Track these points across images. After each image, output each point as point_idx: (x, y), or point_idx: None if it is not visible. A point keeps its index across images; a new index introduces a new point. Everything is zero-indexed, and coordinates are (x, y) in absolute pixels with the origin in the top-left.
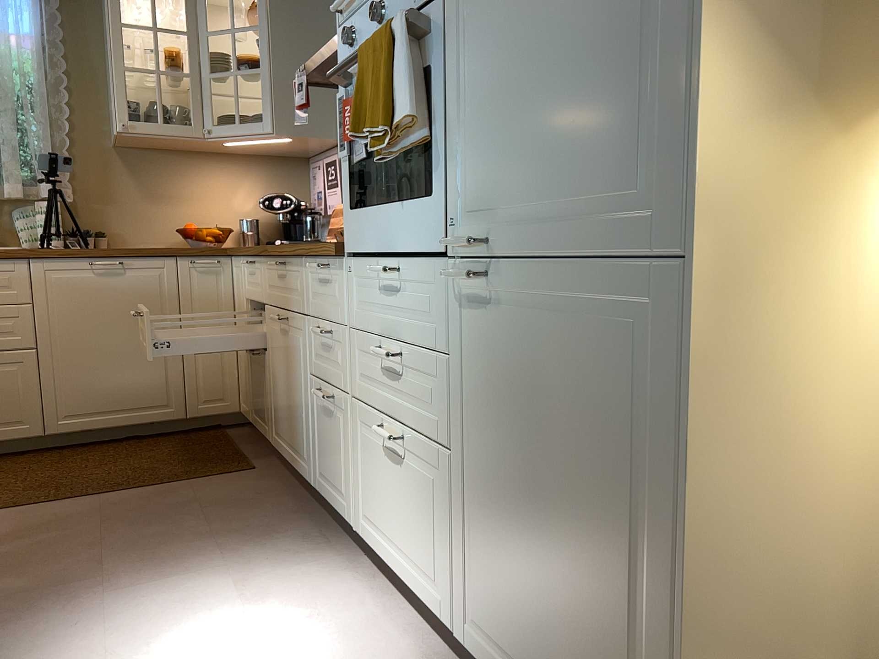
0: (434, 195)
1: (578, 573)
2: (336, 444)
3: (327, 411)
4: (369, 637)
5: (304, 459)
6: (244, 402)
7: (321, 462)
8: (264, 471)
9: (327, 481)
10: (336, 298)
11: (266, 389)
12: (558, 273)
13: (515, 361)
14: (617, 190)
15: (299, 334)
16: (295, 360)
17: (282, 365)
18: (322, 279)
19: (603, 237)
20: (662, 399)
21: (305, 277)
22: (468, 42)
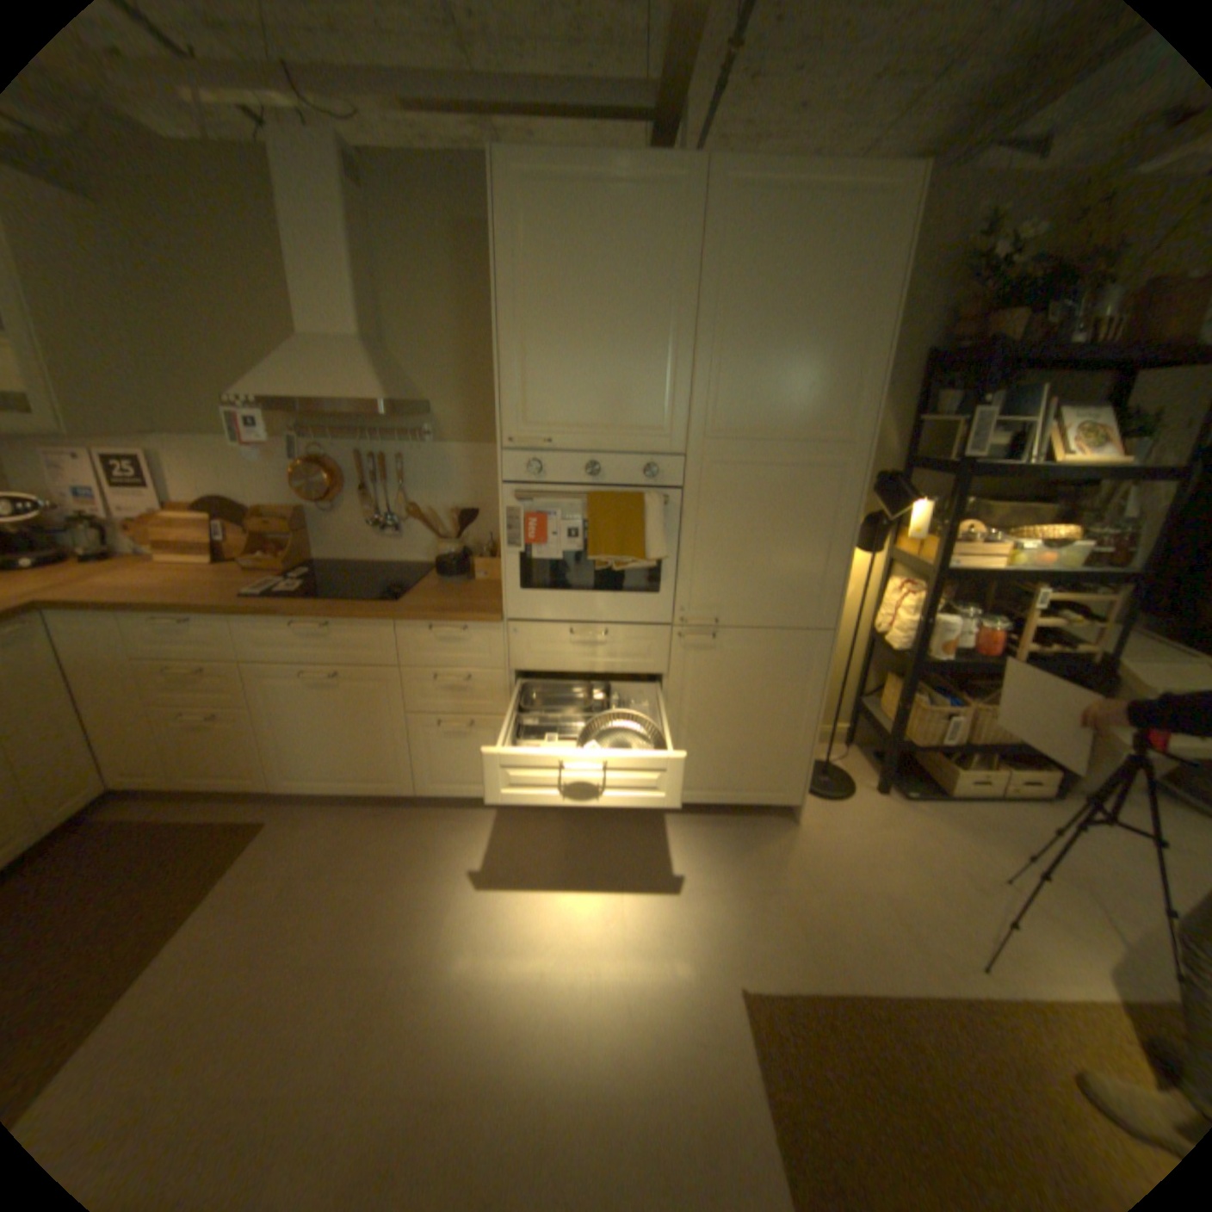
0: (651, 592)
1: (758, 738)
2: (473, 753)
3: (453, 734)
4: (594, 838)
5: (387, 782)
6: (133, 778)
7: (437, 773)
8: (278, 822)
9: (450, 783)
10: (480, 651)
11: (242, 748)
12: (760, 633)
13: (726, 669)
14: (799, 605)
15: (374, 685)
16: (363, 707)
17: (312, 718)
18: (445, 637)
19: (789, 621)
20: (810, 671)
21: (395, 637)
22: (700, 523)
